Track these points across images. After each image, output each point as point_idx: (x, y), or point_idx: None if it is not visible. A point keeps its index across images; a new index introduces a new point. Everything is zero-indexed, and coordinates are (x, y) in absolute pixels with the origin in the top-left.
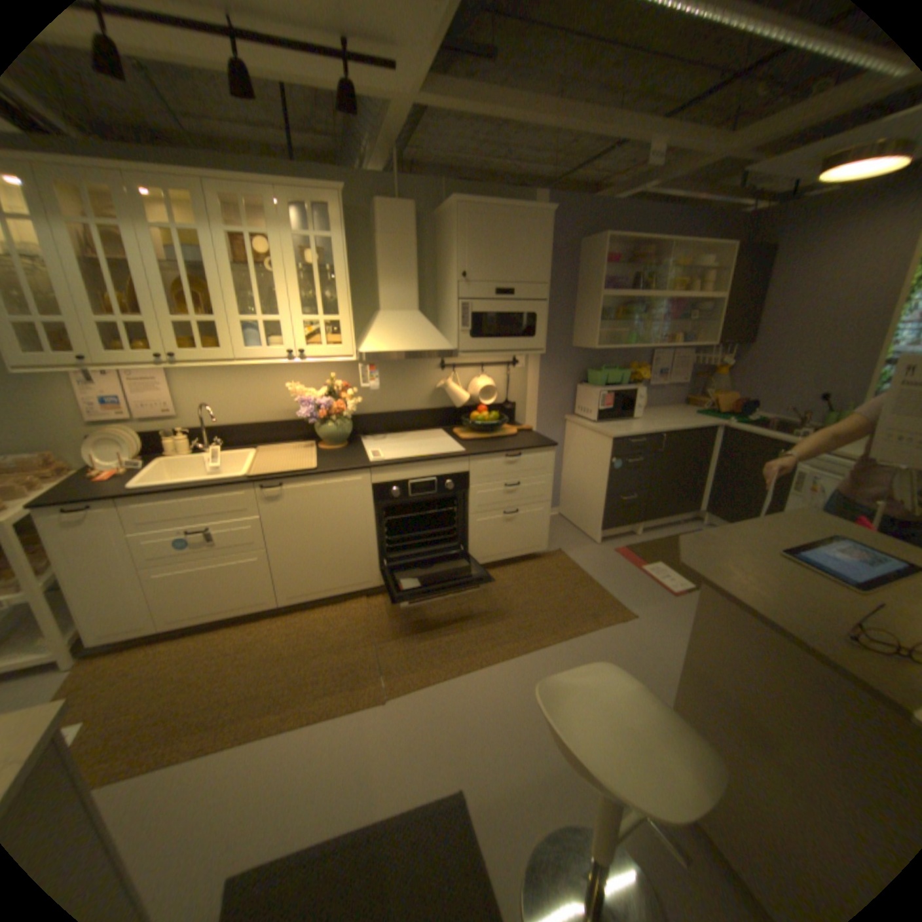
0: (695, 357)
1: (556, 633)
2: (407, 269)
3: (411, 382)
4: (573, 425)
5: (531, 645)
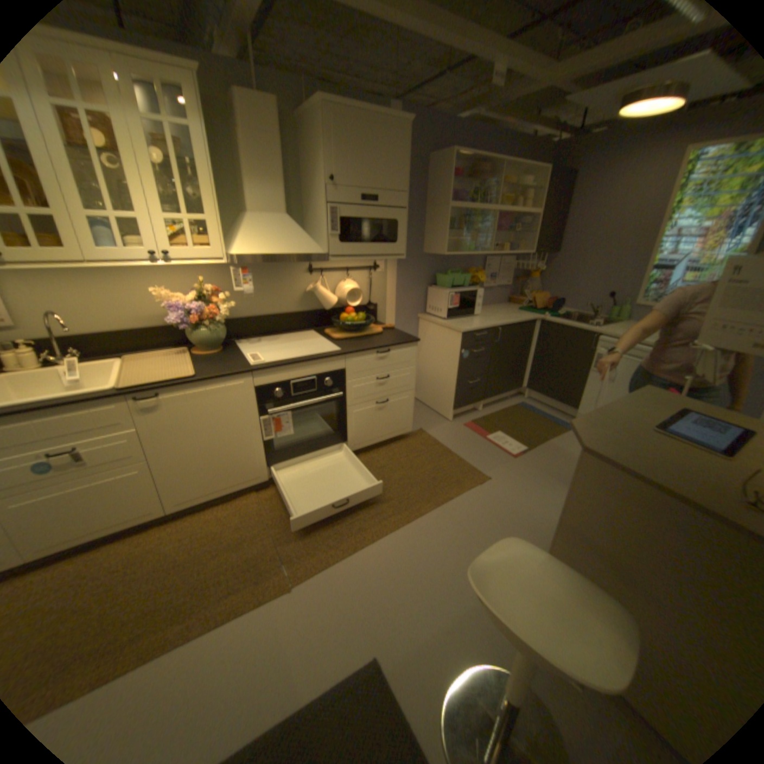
0: (516, 263)
1: (430, 501)
2: (273, 169)
3: (281, 286)
4: (426, 322)
5: (412, 515)
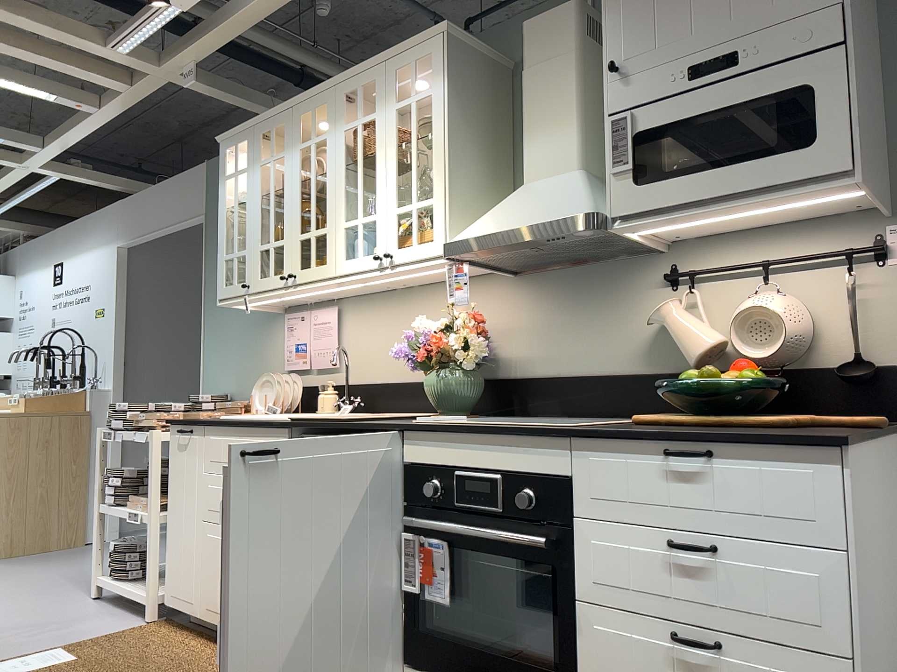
0: None
1: None
2: (560, 106)
3: (608, 316)
4: None
5: None
